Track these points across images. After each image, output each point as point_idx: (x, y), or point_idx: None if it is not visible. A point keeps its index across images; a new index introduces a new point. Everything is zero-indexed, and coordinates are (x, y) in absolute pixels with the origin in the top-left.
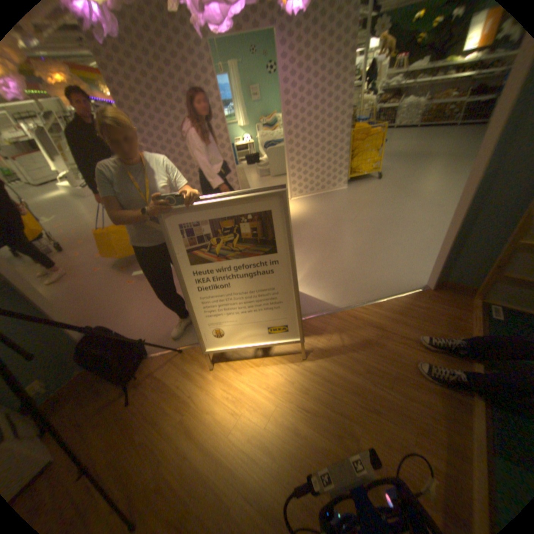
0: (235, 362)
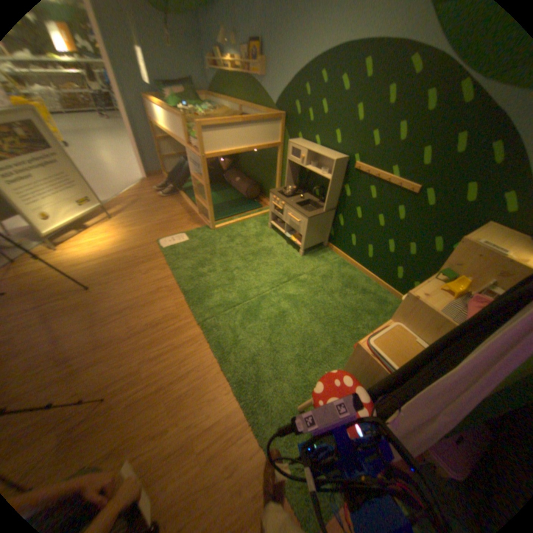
0: (69, 241)
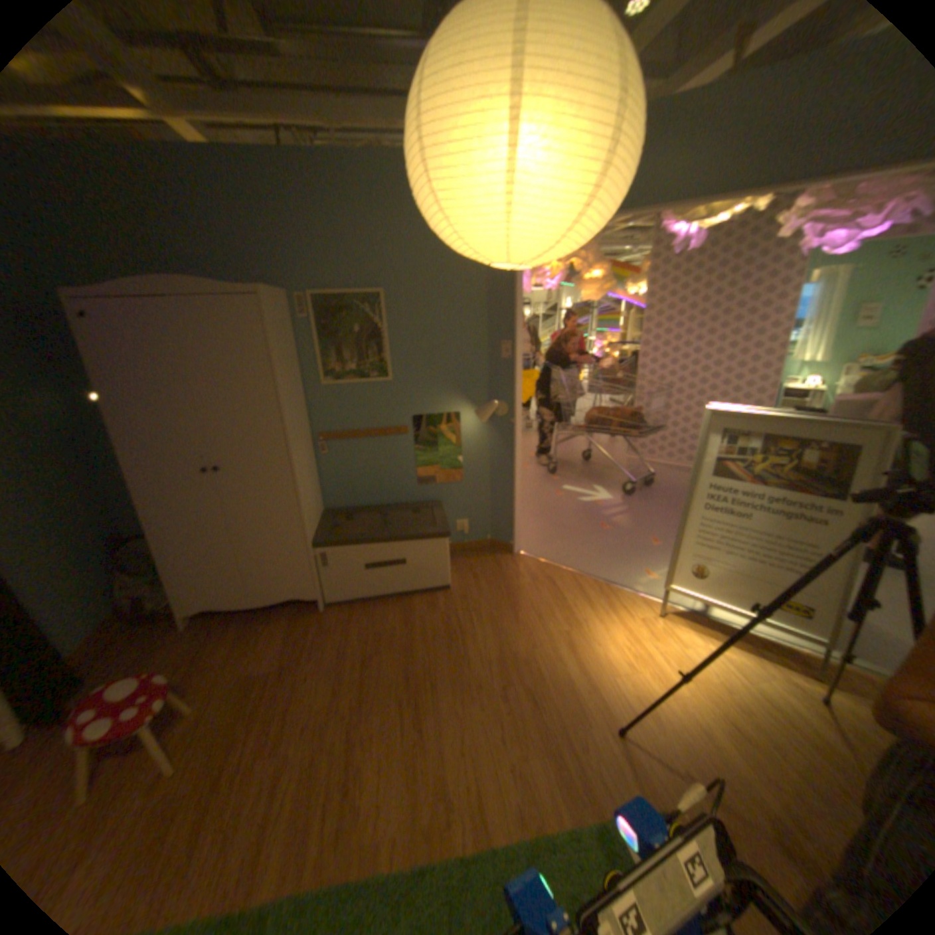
0: (654, 625)
